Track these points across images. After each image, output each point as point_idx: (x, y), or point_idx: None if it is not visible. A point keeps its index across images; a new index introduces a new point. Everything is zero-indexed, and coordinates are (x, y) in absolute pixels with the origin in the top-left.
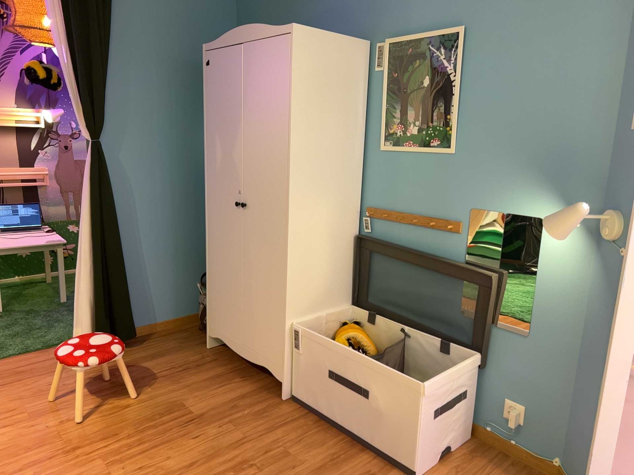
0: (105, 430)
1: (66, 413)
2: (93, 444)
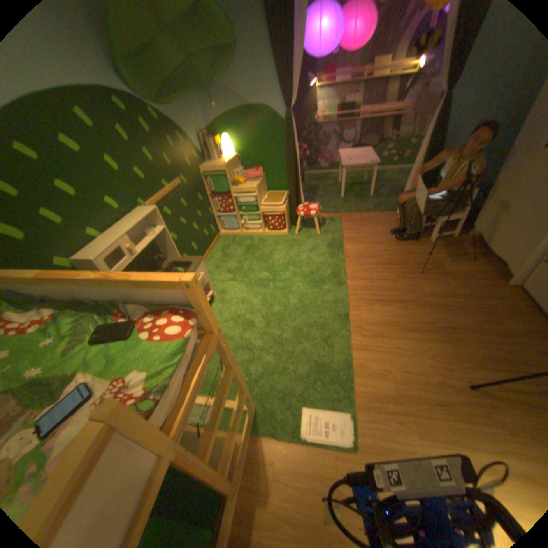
0: (400, 261)
1: (385, 247)
2: (393, 266)
